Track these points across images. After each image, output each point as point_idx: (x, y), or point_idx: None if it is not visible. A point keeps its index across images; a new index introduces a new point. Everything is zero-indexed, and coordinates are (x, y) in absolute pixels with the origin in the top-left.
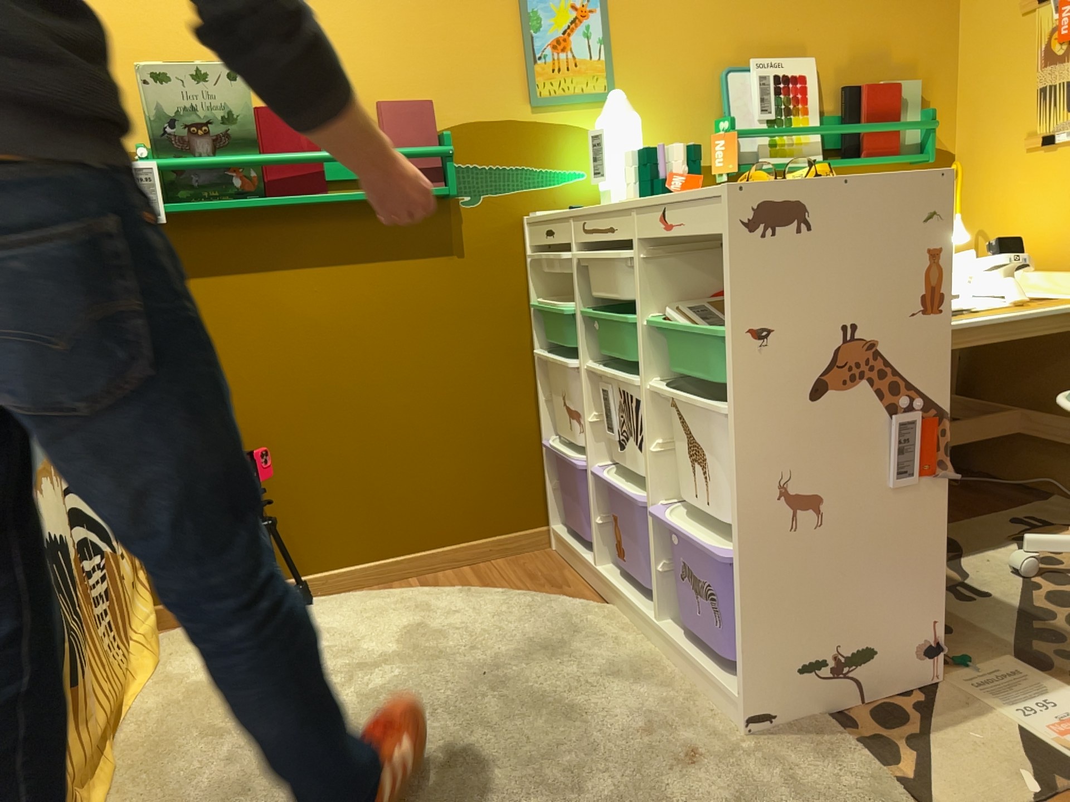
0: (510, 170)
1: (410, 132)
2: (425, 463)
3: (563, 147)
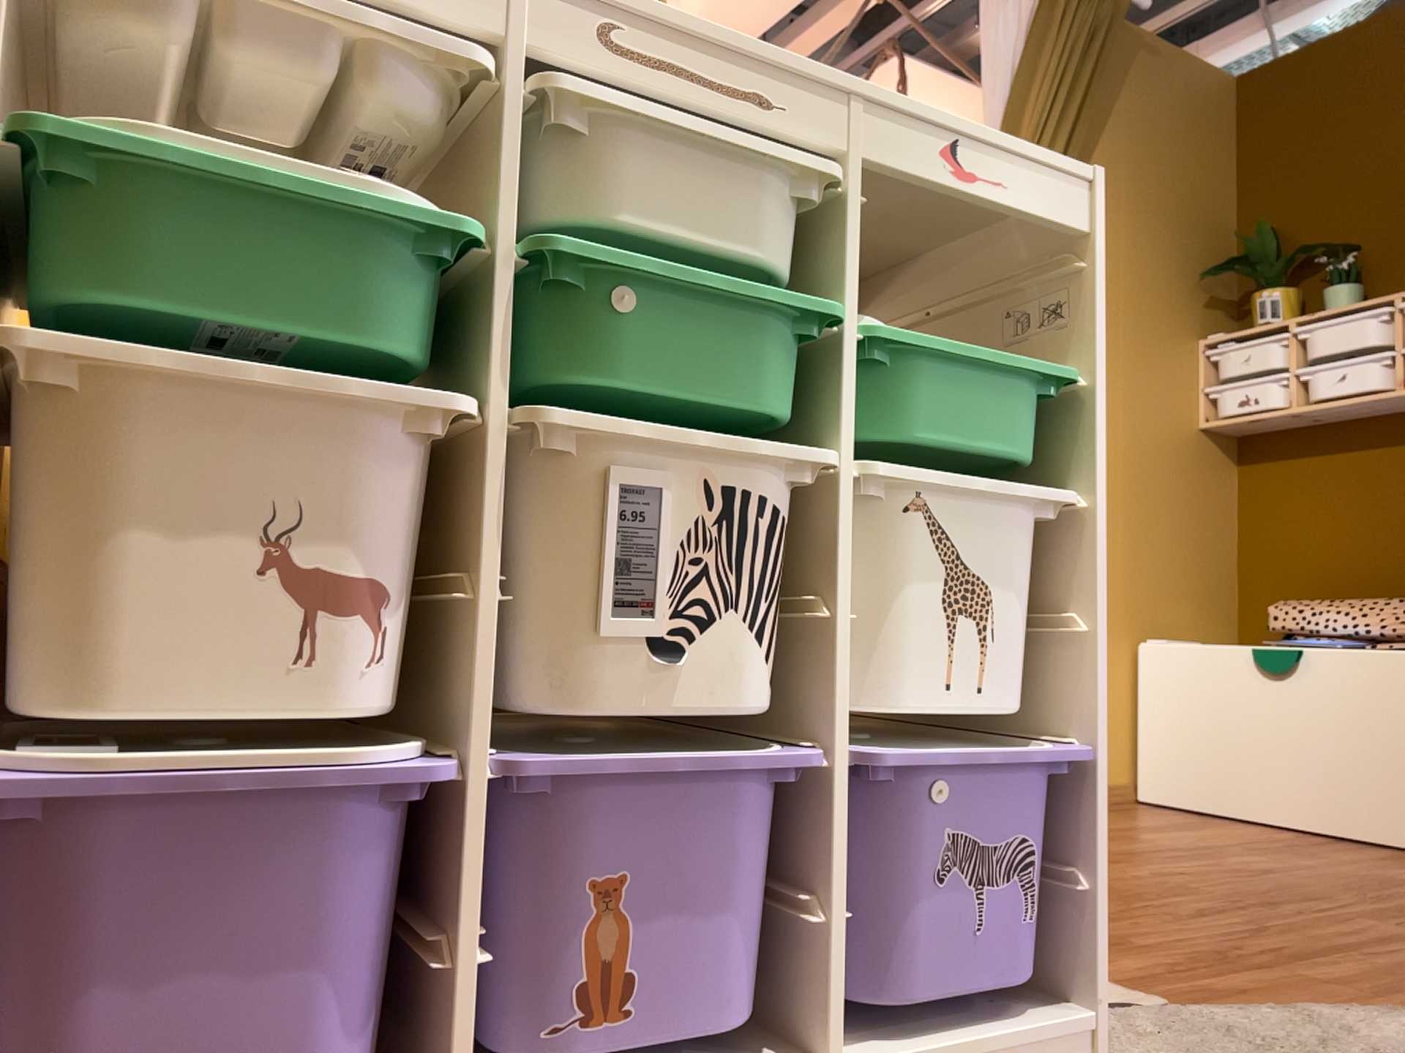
0: None
1: None
2: None
3: None
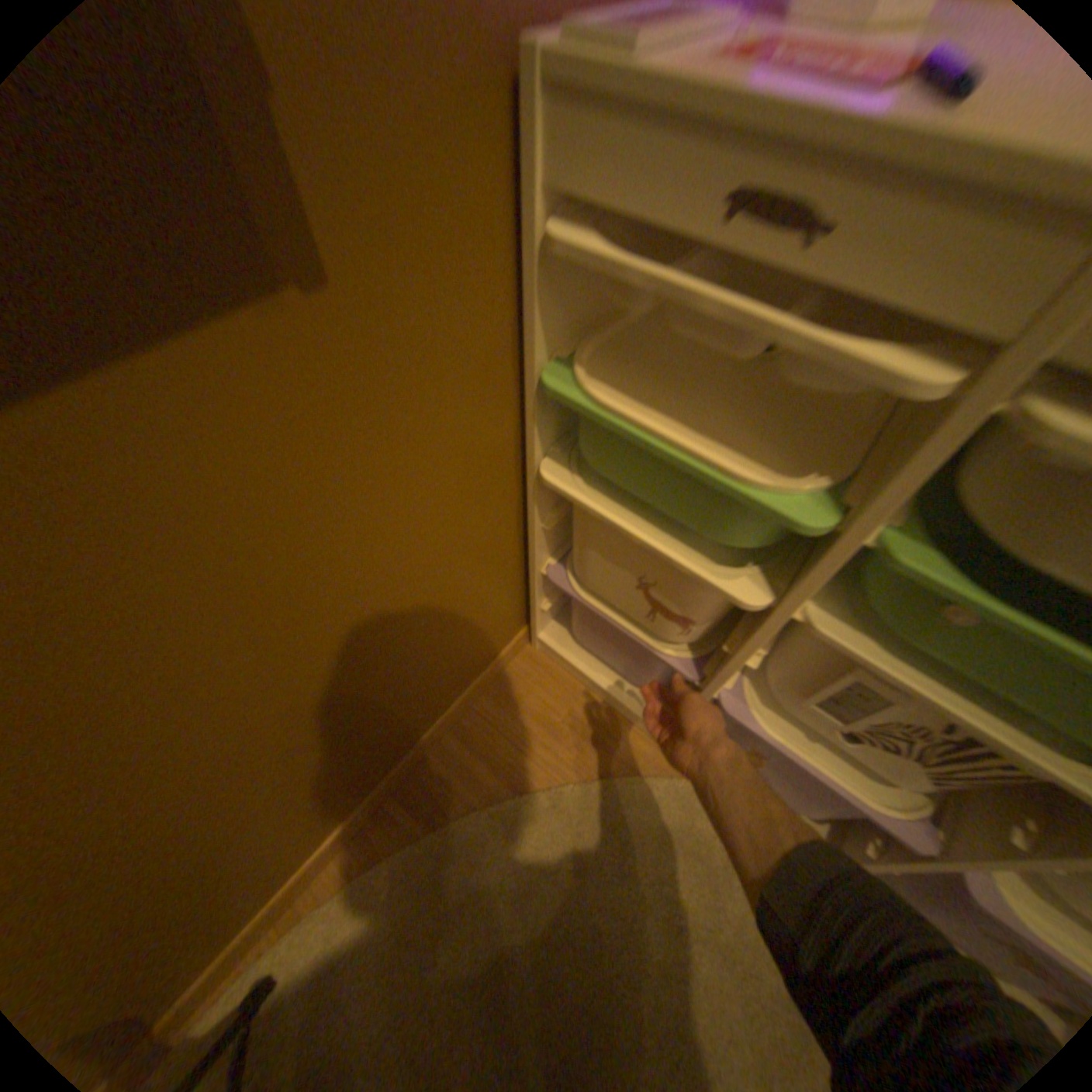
0: None
1: None
2: (369, 717)
3: None
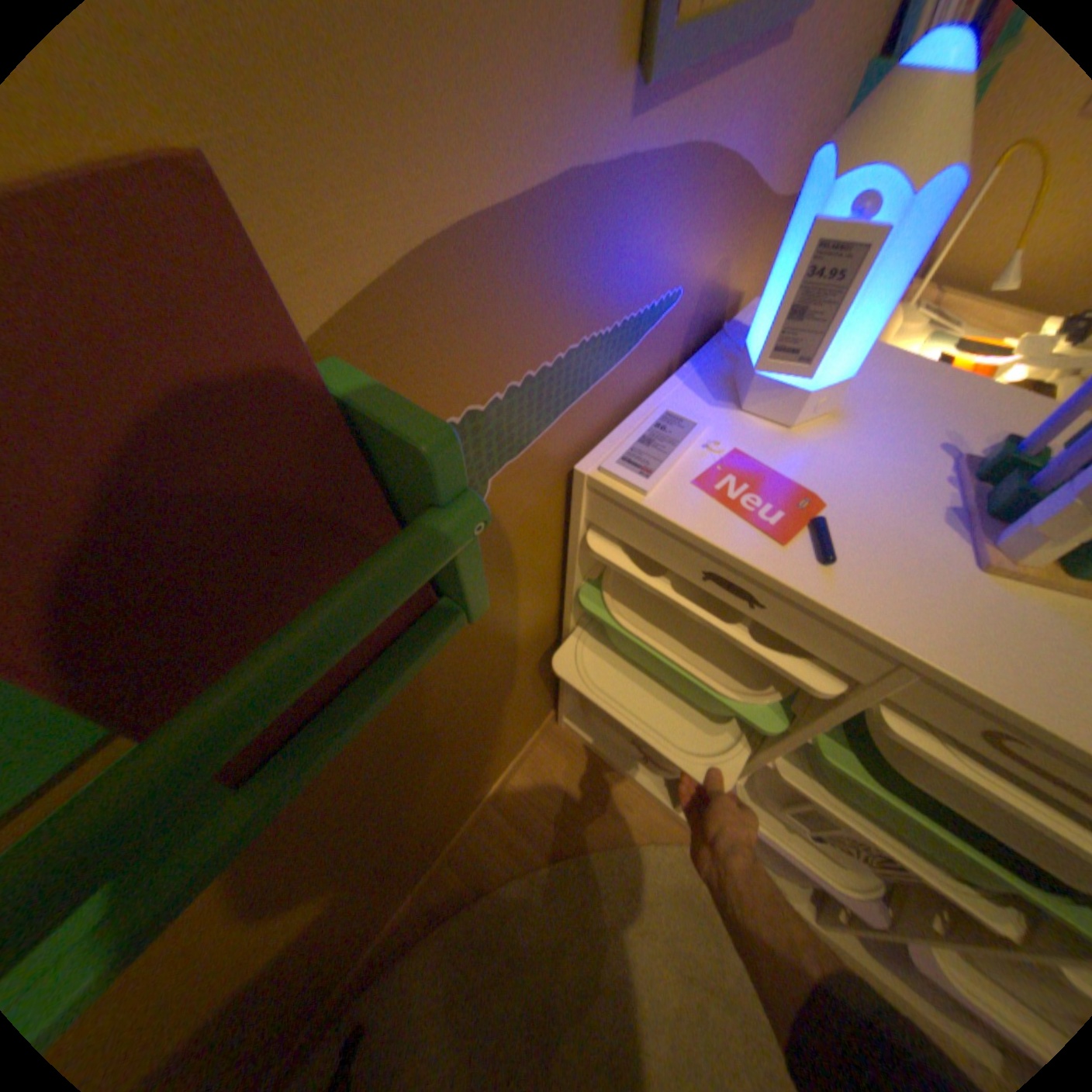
0: (558, 367)
1: (180, 487)
2: (440, 818)
3: (669, 233)
